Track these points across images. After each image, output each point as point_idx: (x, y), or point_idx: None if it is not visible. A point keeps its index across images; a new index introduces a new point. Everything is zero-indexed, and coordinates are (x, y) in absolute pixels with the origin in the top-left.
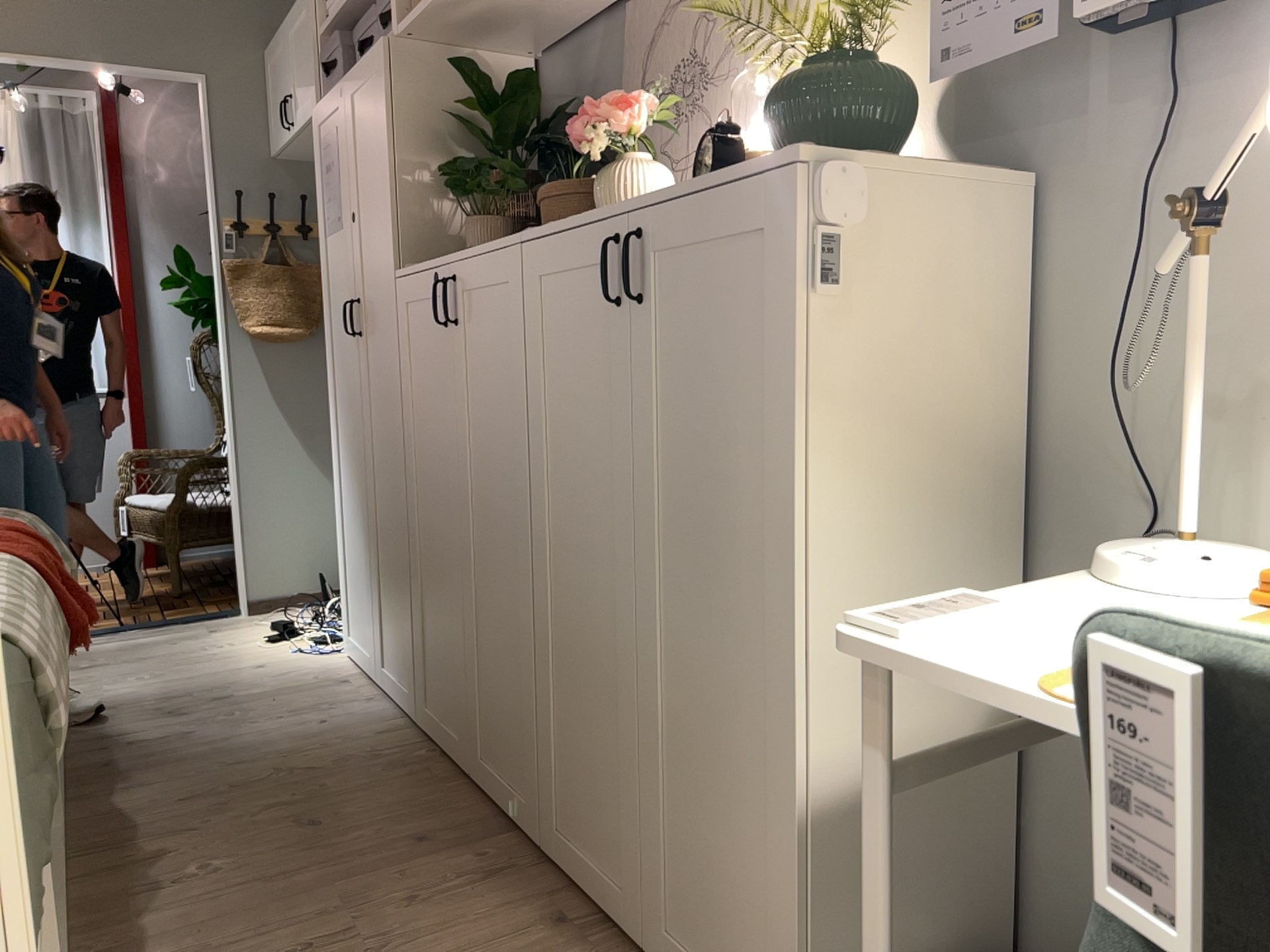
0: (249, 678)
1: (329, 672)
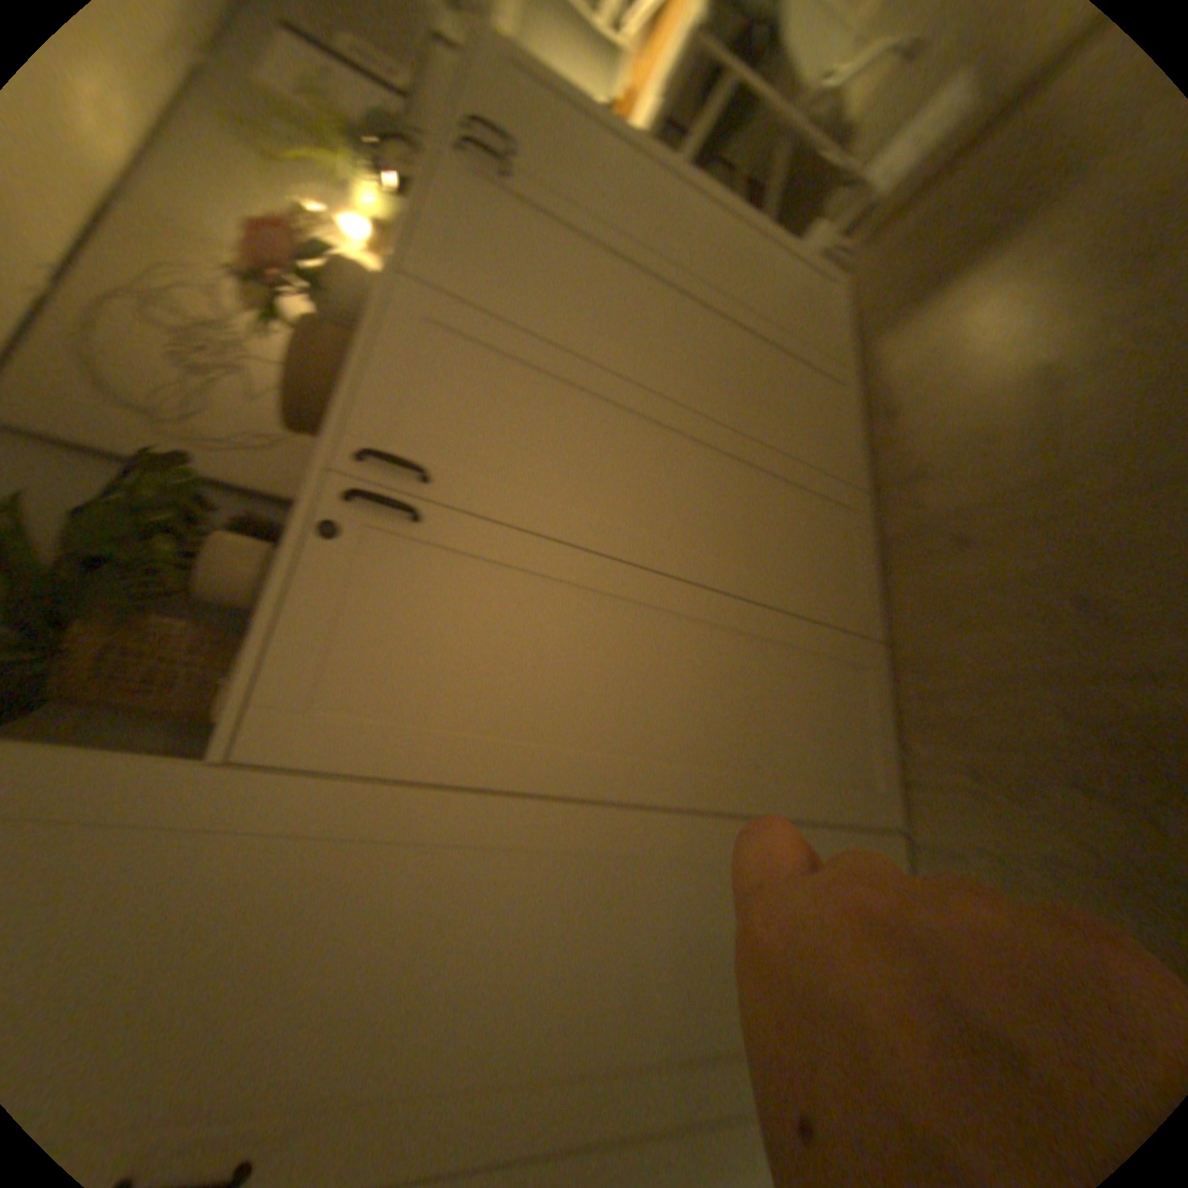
0: None
1: None
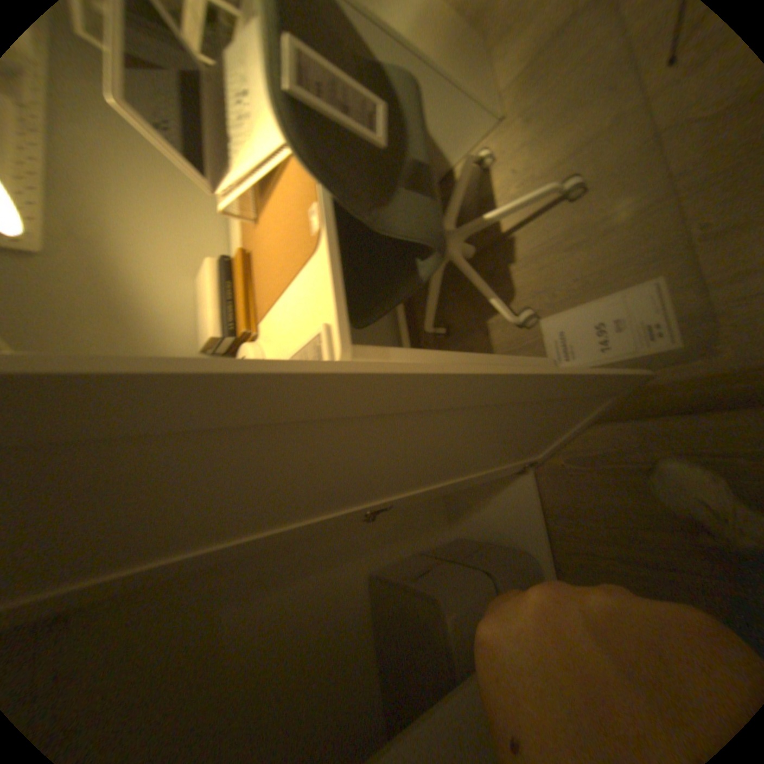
0: None
1: None
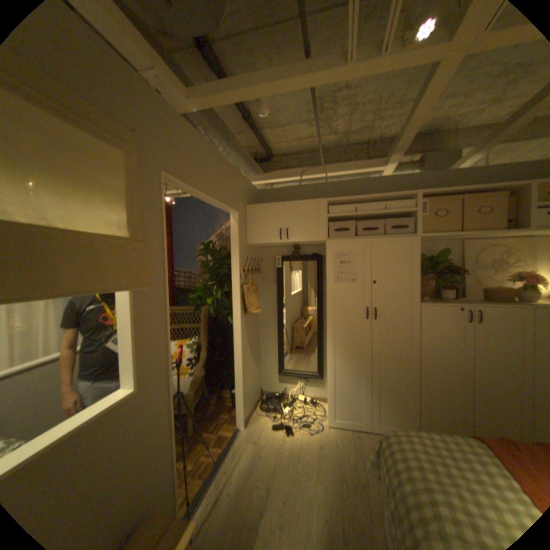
0: (334, 455)
1: (344, 437)
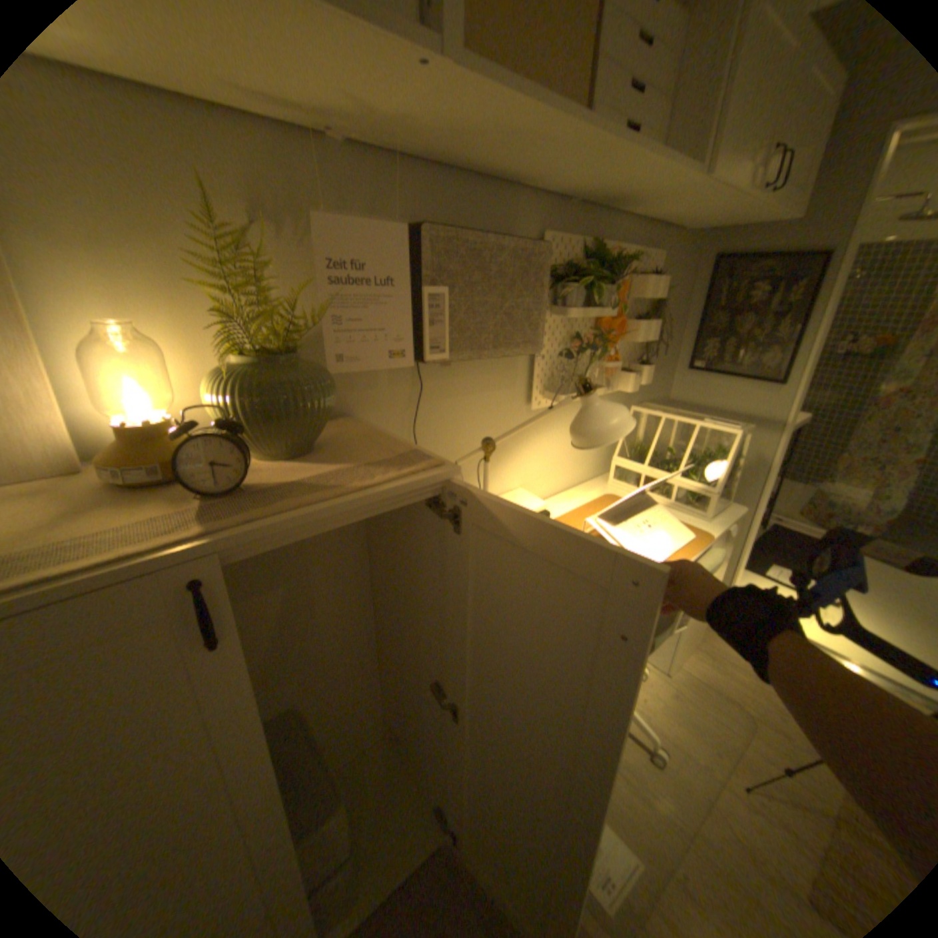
0: None
1: None
